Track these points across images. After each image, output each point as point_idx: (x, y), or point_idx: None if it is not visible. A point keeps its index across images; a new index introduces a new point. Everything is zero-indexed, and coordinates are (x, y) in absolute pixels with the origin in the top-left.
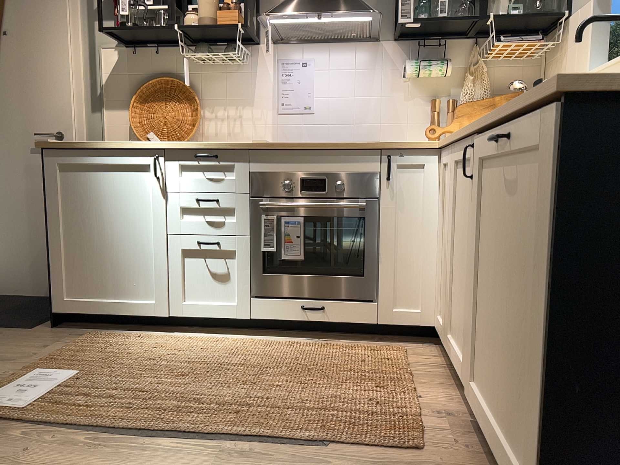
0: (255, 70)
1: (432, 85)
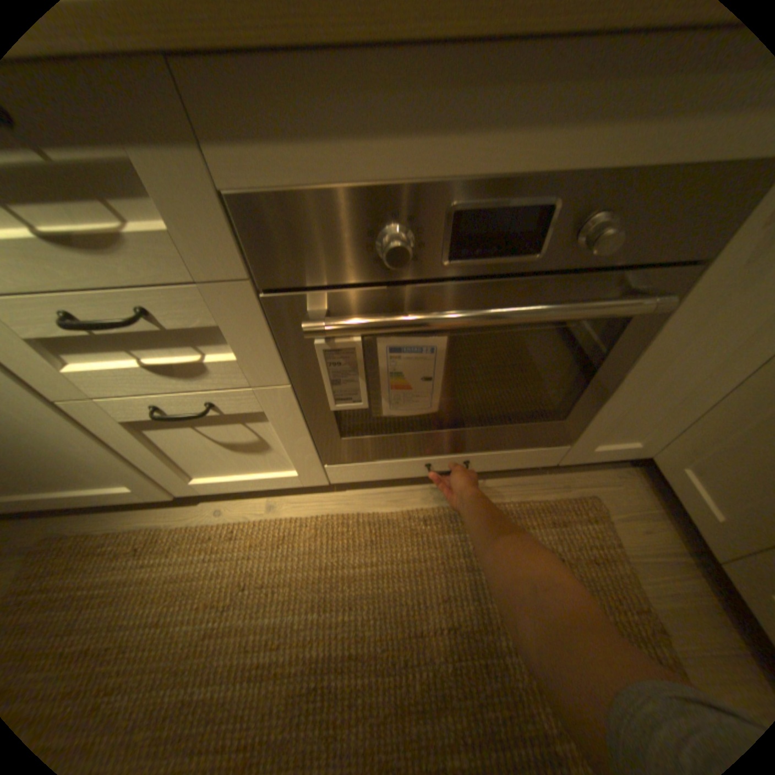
0: None
1: None
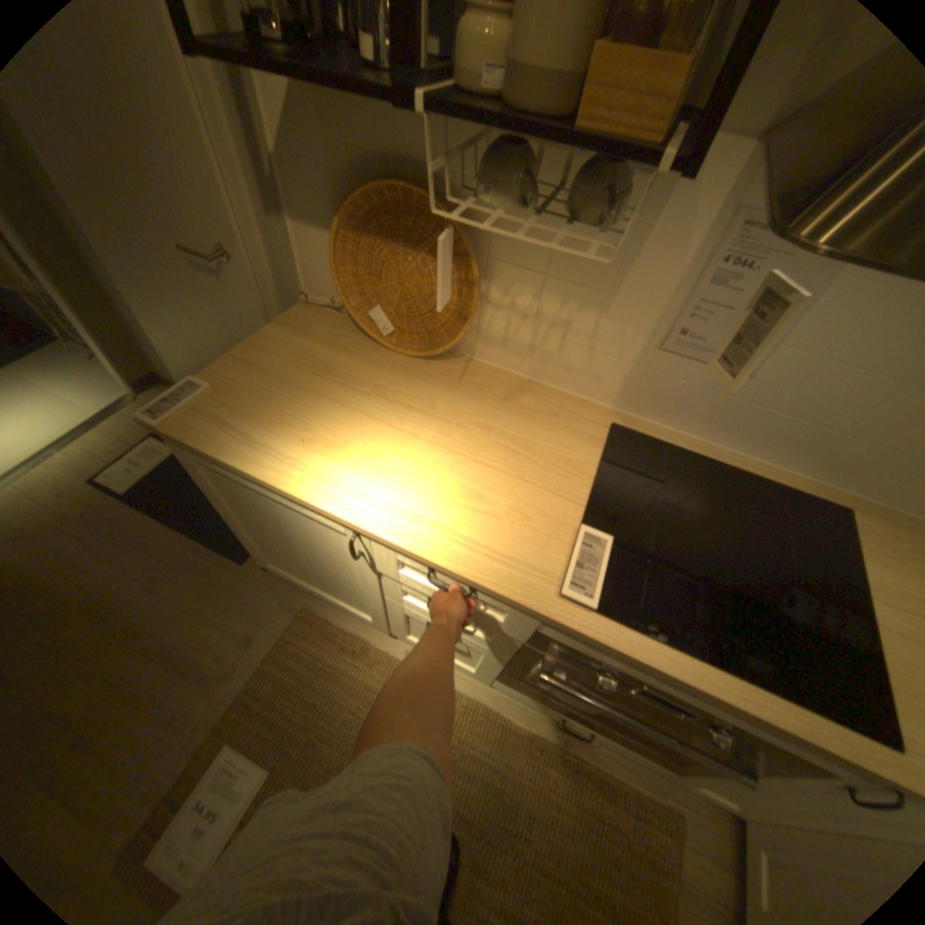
0: (656, 213)
1: None
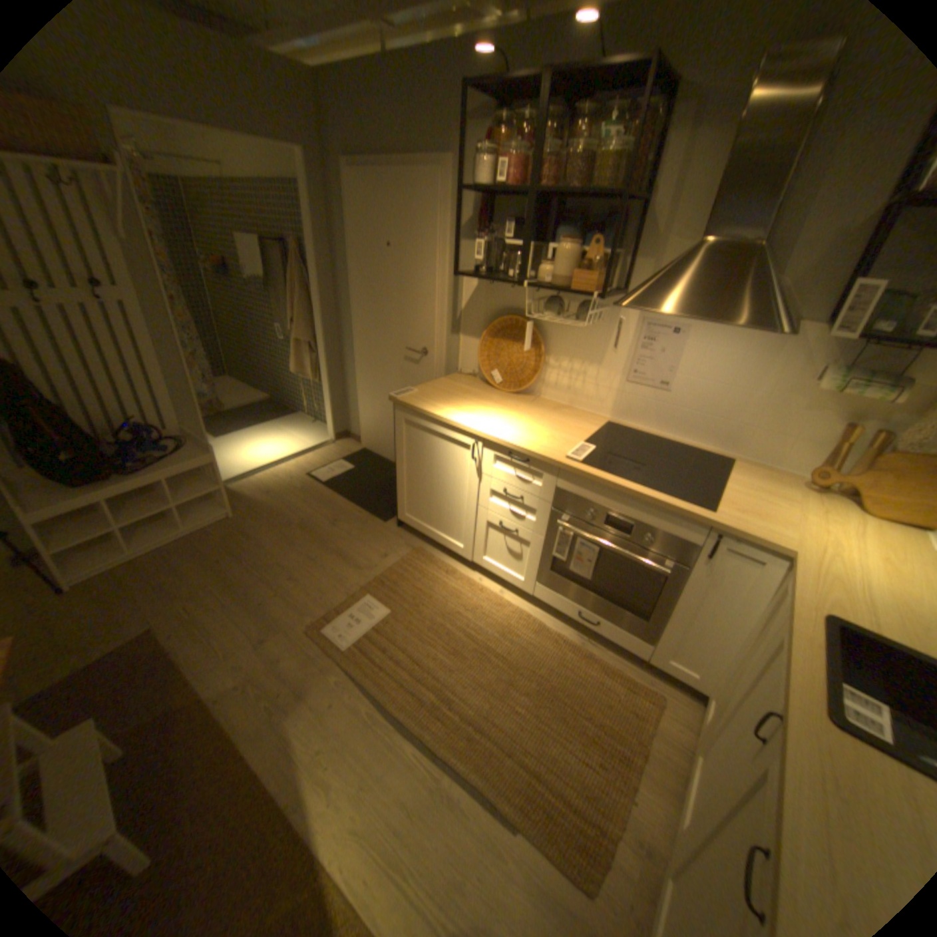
0: (613, 324)
1: (866, 399)
